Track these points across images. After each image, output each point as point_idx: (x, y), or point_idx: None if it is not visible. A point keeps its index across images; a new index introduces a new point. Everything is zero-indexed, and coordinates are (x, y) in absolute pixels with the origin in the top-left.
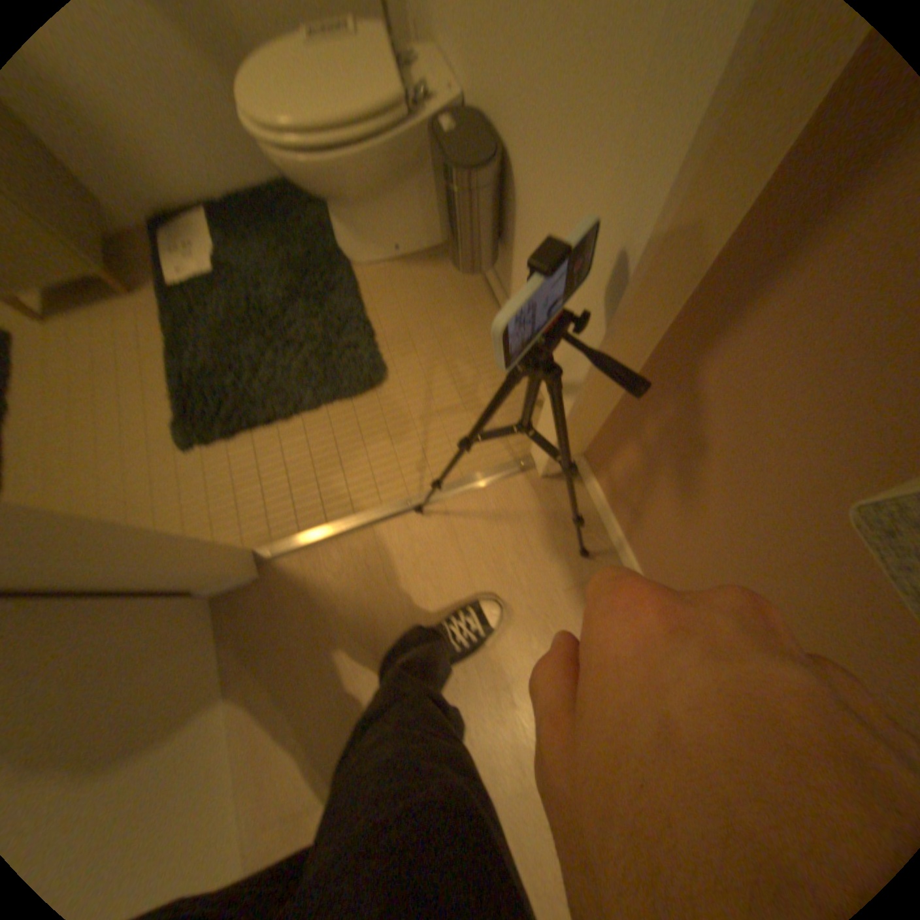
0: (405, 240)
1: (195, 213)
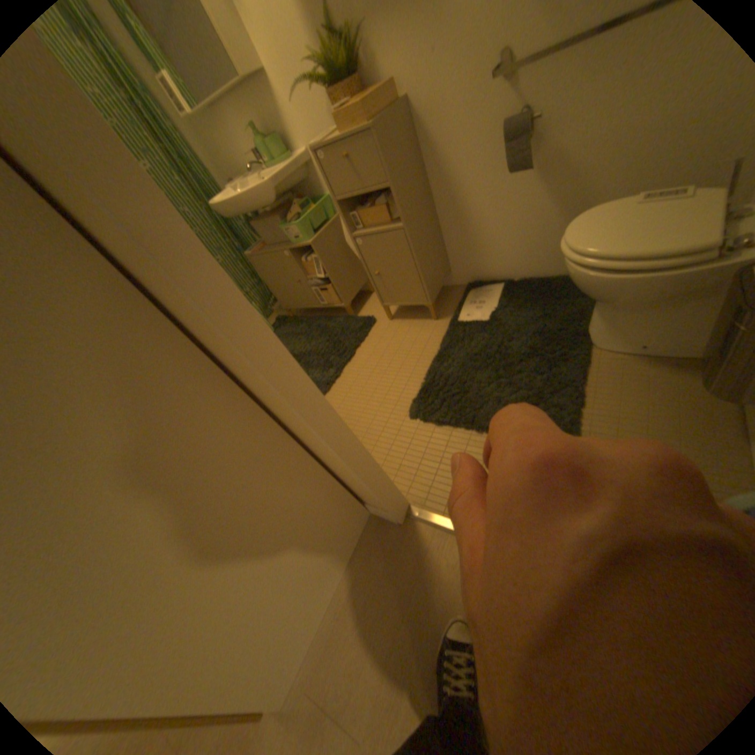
0: (658, 344)
1: (498, 282)
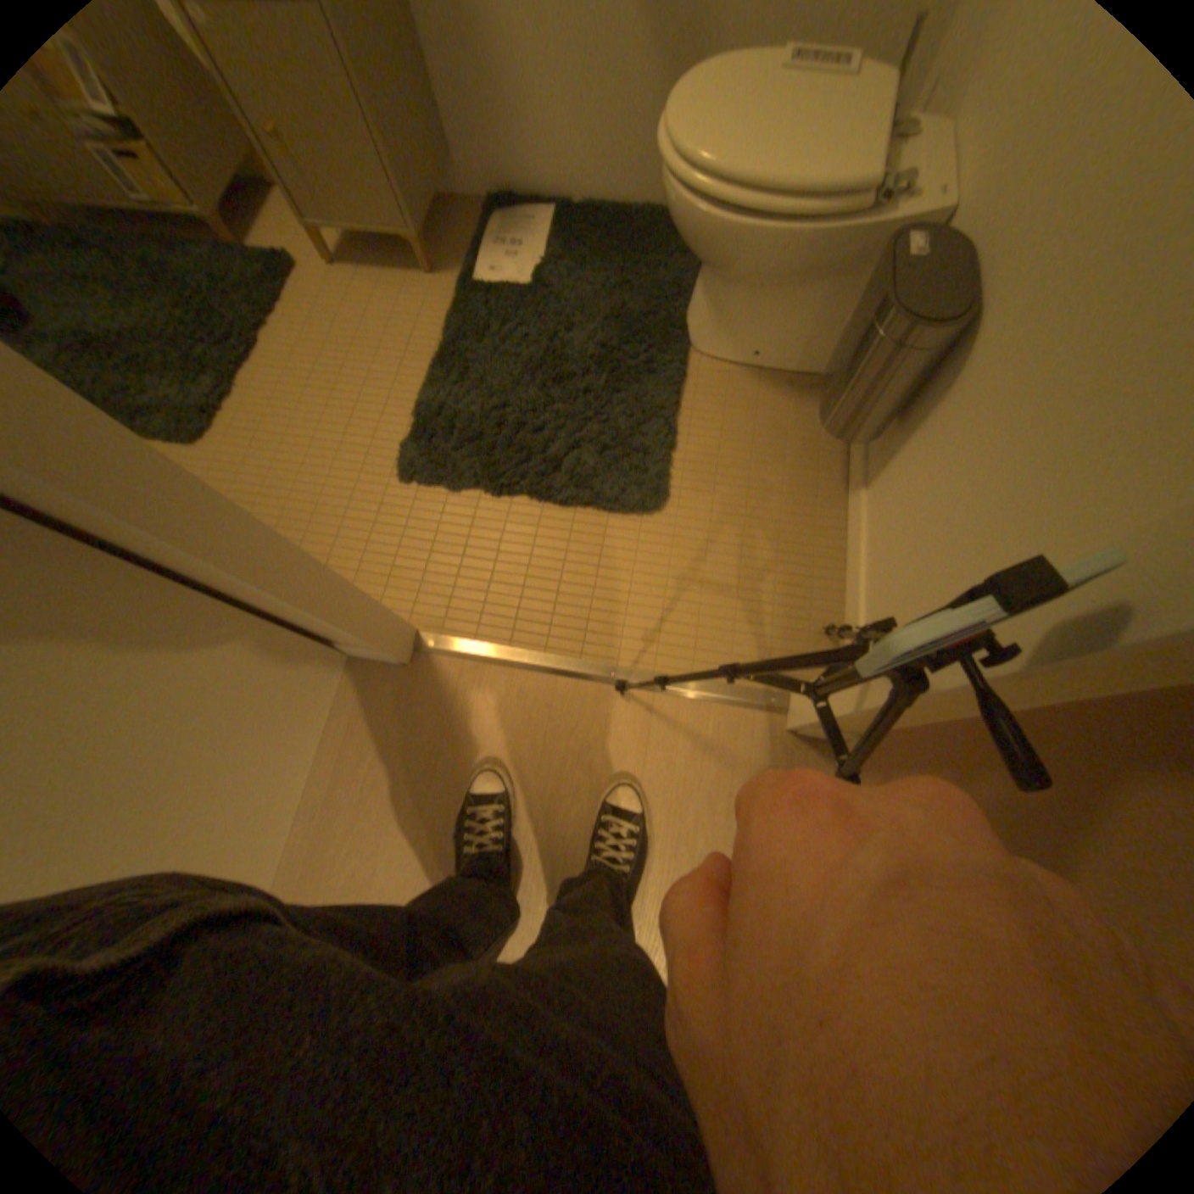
0: (772, 347)
1: (543, 201)
